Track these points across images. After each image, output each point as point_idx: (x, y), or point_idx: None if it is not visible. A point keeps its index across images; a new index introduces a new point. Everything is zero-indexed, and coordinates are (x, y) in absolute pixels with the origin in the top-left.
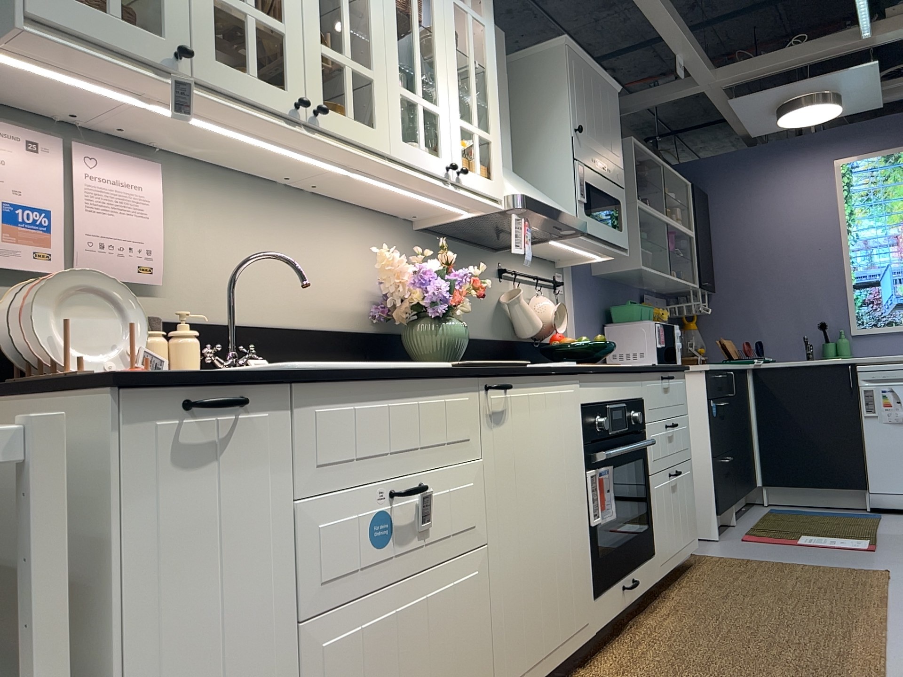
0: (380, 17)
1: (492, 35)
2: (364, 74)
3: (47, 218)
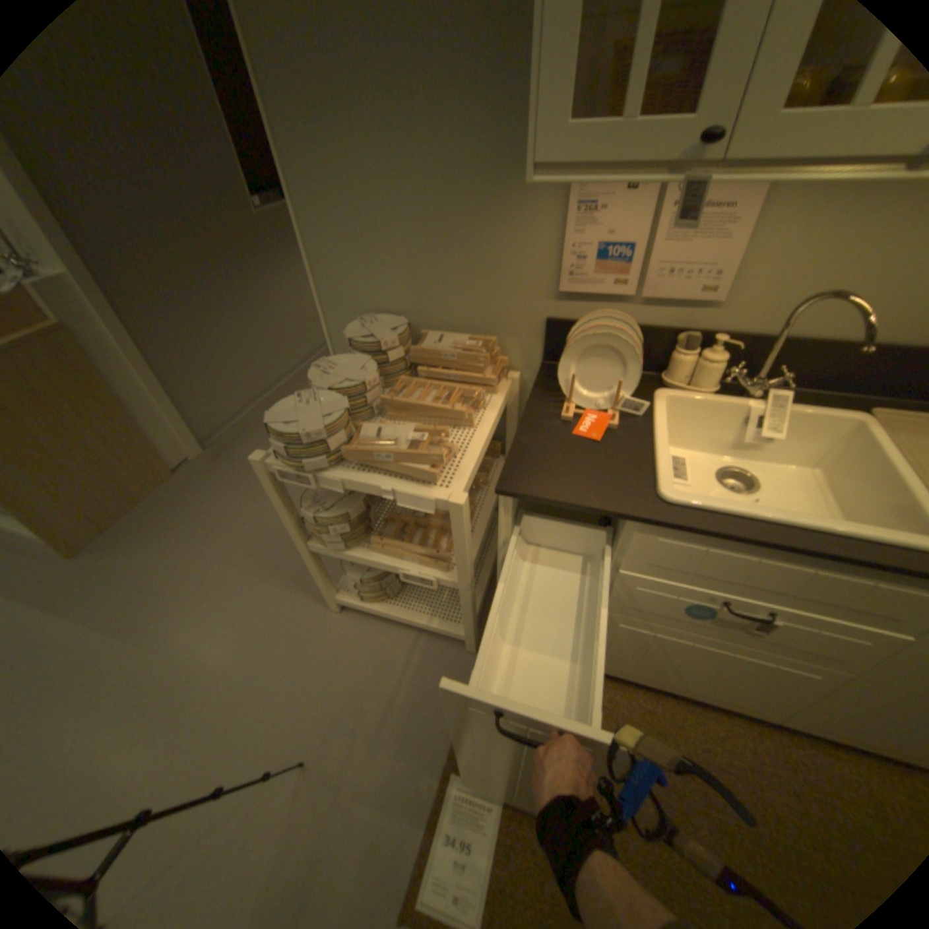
0: None
1: None
2: None
3: (632, 251)
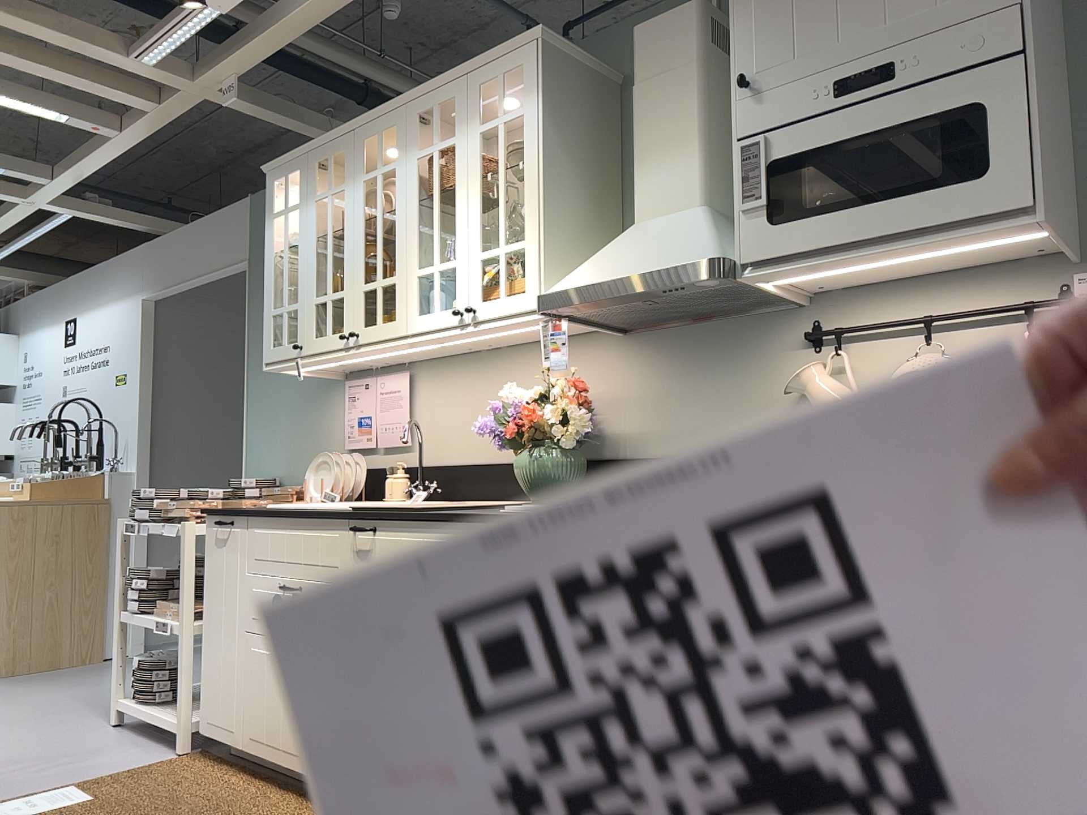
0: (402, 226)
1: (531, 115)
2: (388, 282)
3: (369, 420)
